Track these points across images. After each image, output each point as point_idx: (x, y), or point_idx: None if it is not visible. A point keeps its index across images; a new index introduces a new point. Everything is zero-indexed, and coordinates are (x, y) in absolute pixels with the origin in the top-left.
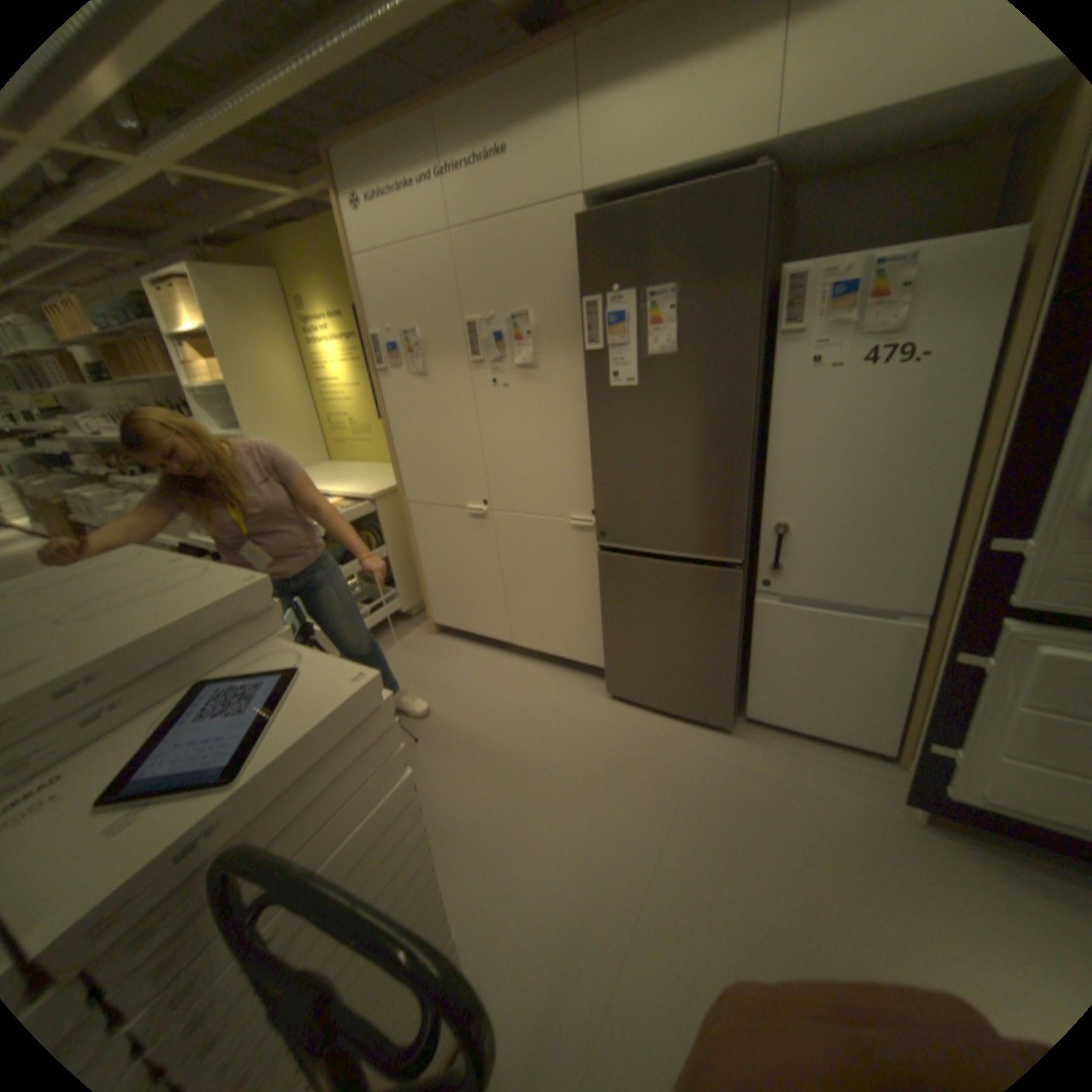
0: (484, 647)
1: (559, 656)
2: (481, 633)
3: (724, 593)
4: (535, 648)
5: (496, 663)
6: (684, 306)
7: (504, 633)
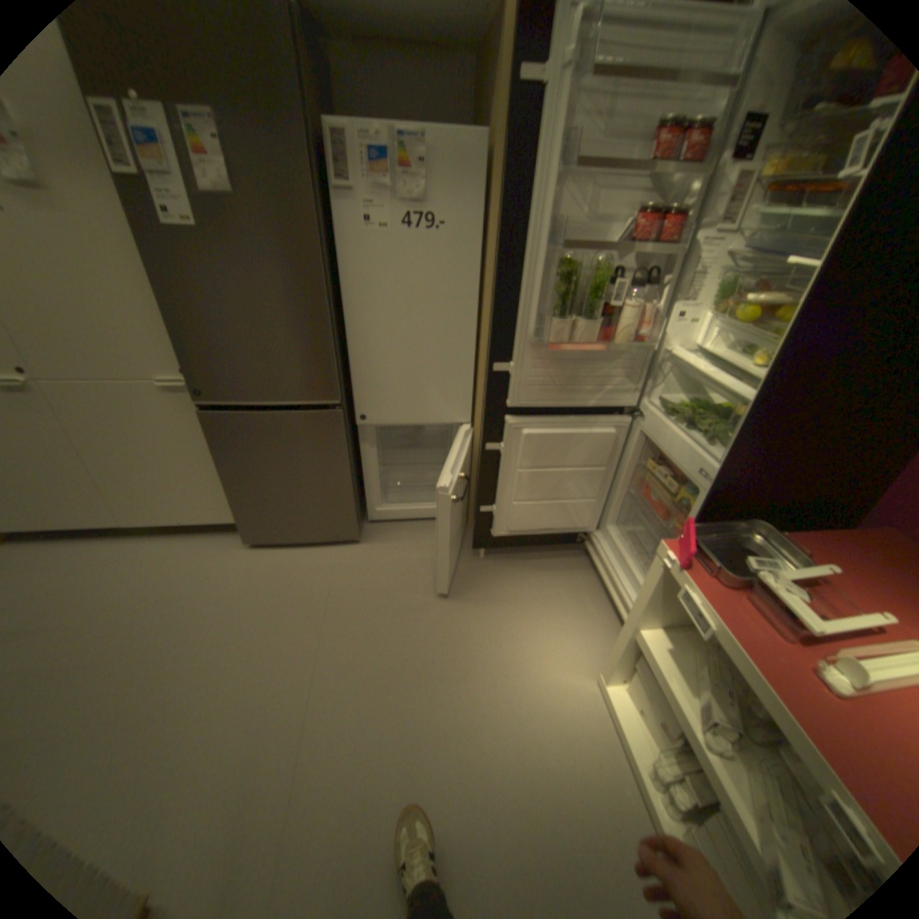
0: (83, 541)
1: (184, 525)
2: (72, 526)
3: (331, 431)
4: (153, 523)
5: (103, 553)
6: (230, 139)
7: (106, 519)
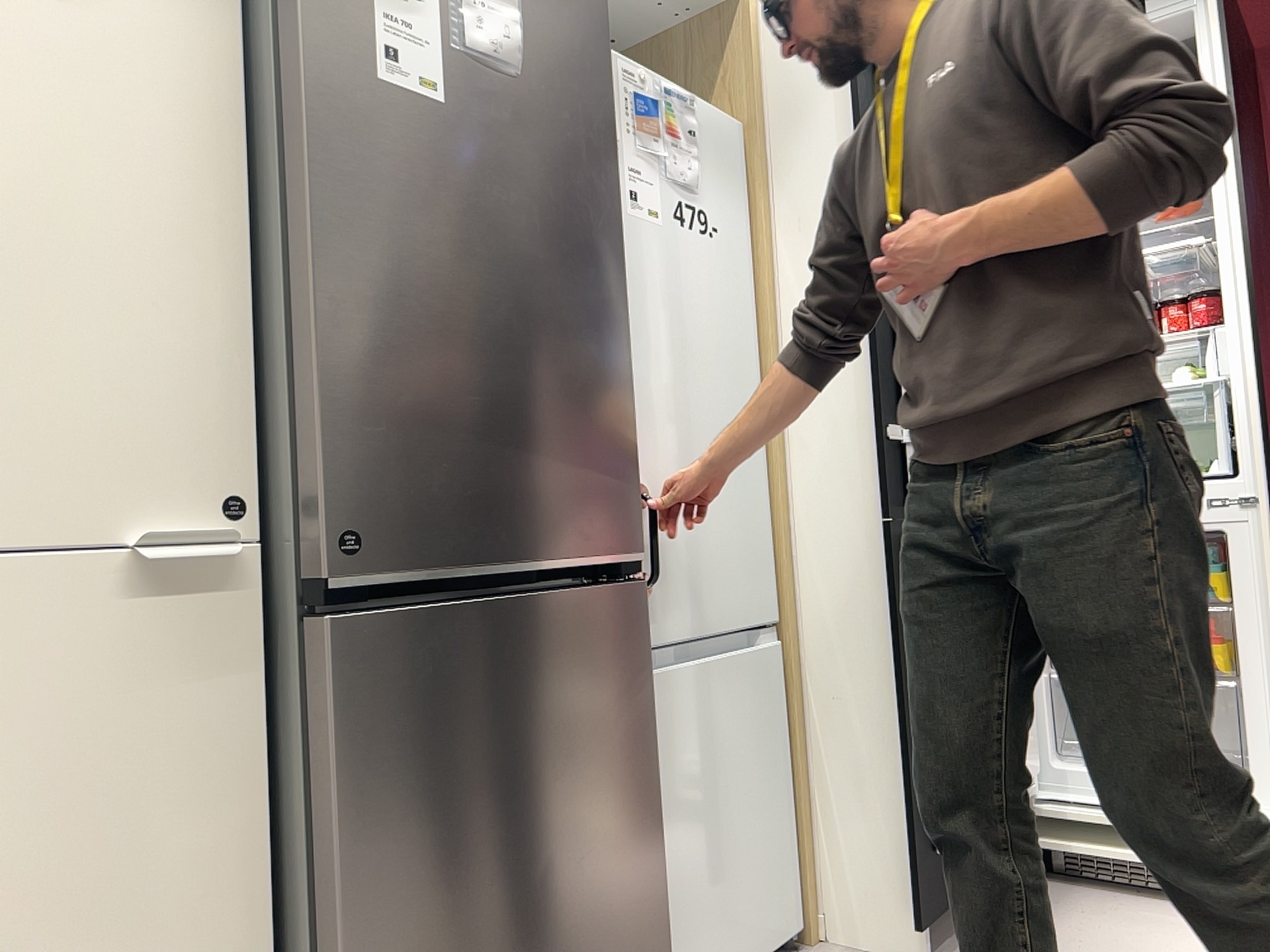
0: None
1: None
2: None
3: (628, 648)
4: None
5: None
6: None
7: None
